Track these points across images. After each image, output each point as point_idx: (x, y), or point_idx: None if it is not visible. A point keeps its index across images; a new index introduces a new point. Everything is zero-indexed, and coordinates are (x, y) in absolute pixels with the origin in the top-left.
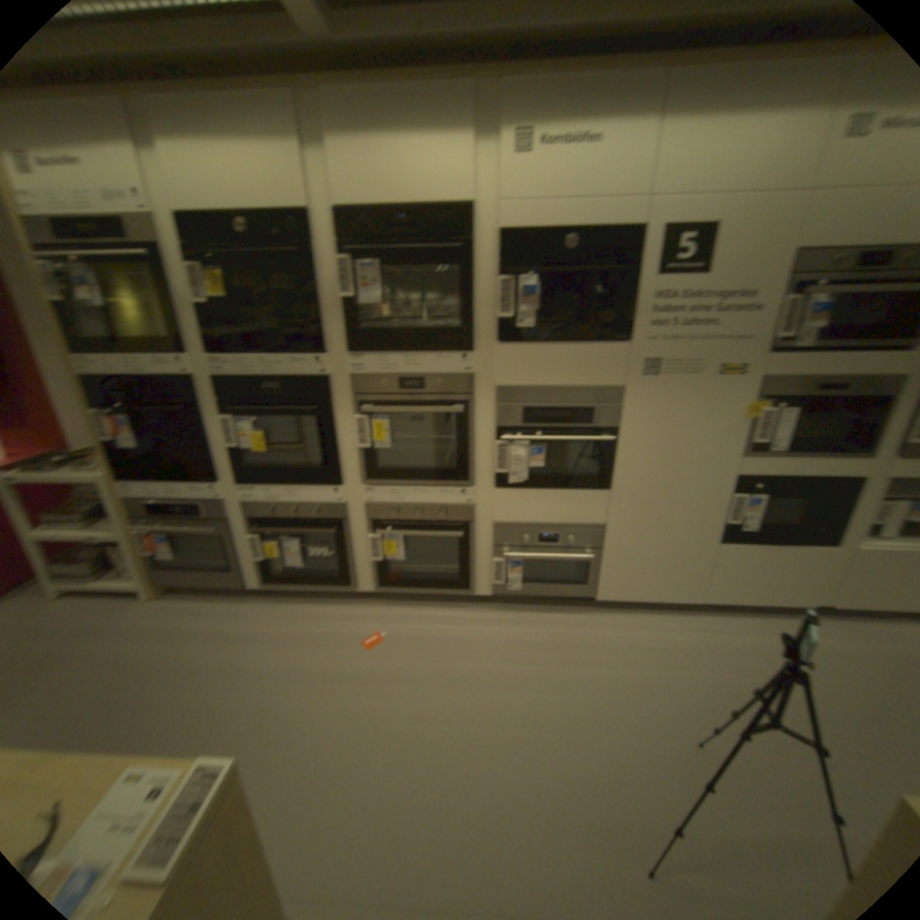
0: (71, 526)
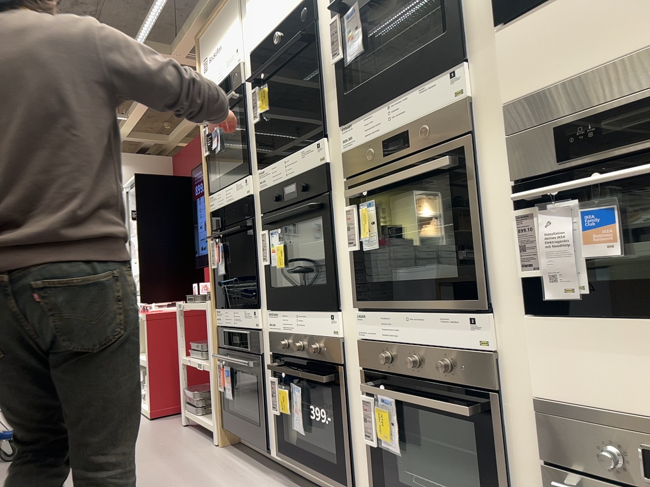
0: (199, 356)
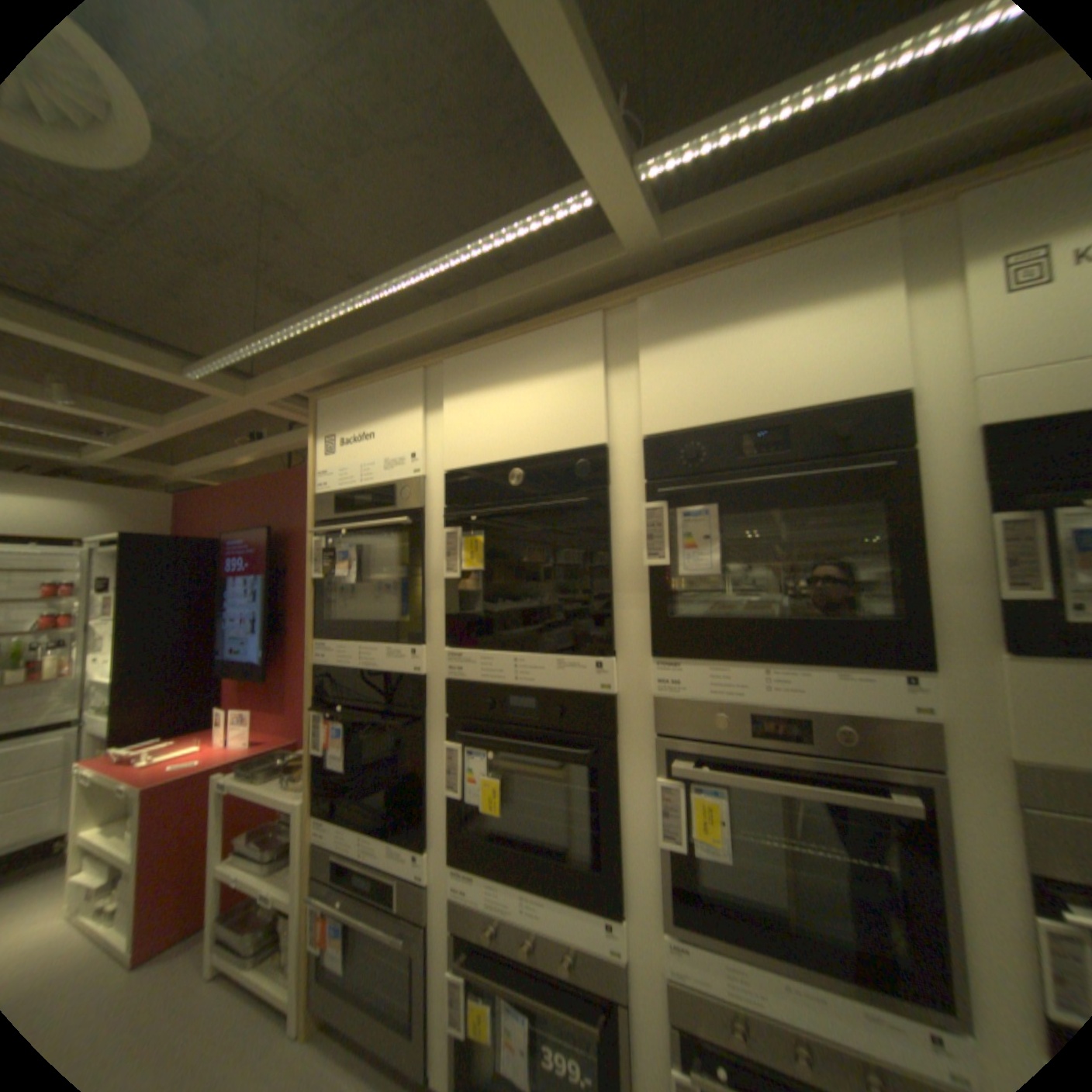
0: (251, 870)
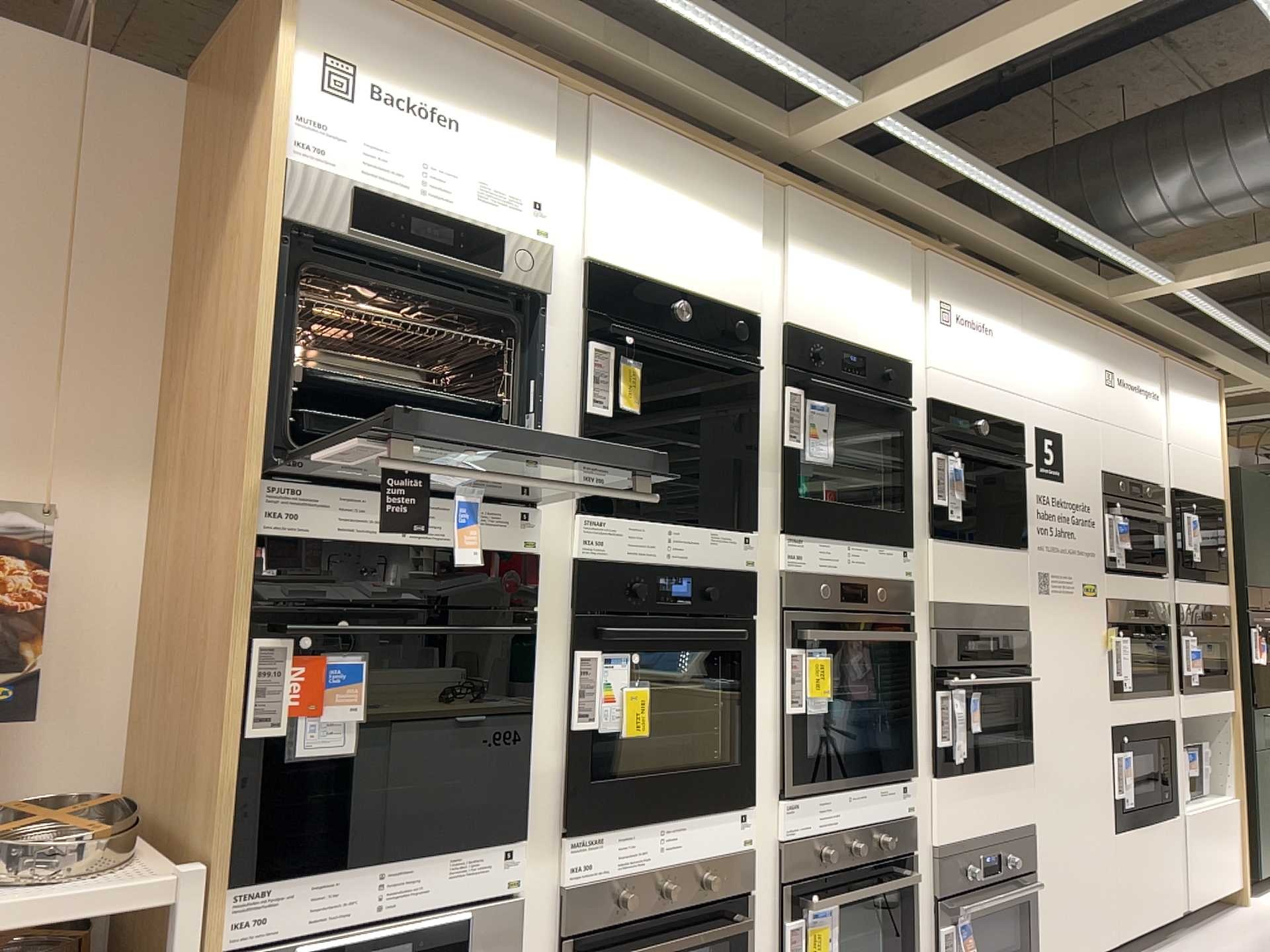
0: None
